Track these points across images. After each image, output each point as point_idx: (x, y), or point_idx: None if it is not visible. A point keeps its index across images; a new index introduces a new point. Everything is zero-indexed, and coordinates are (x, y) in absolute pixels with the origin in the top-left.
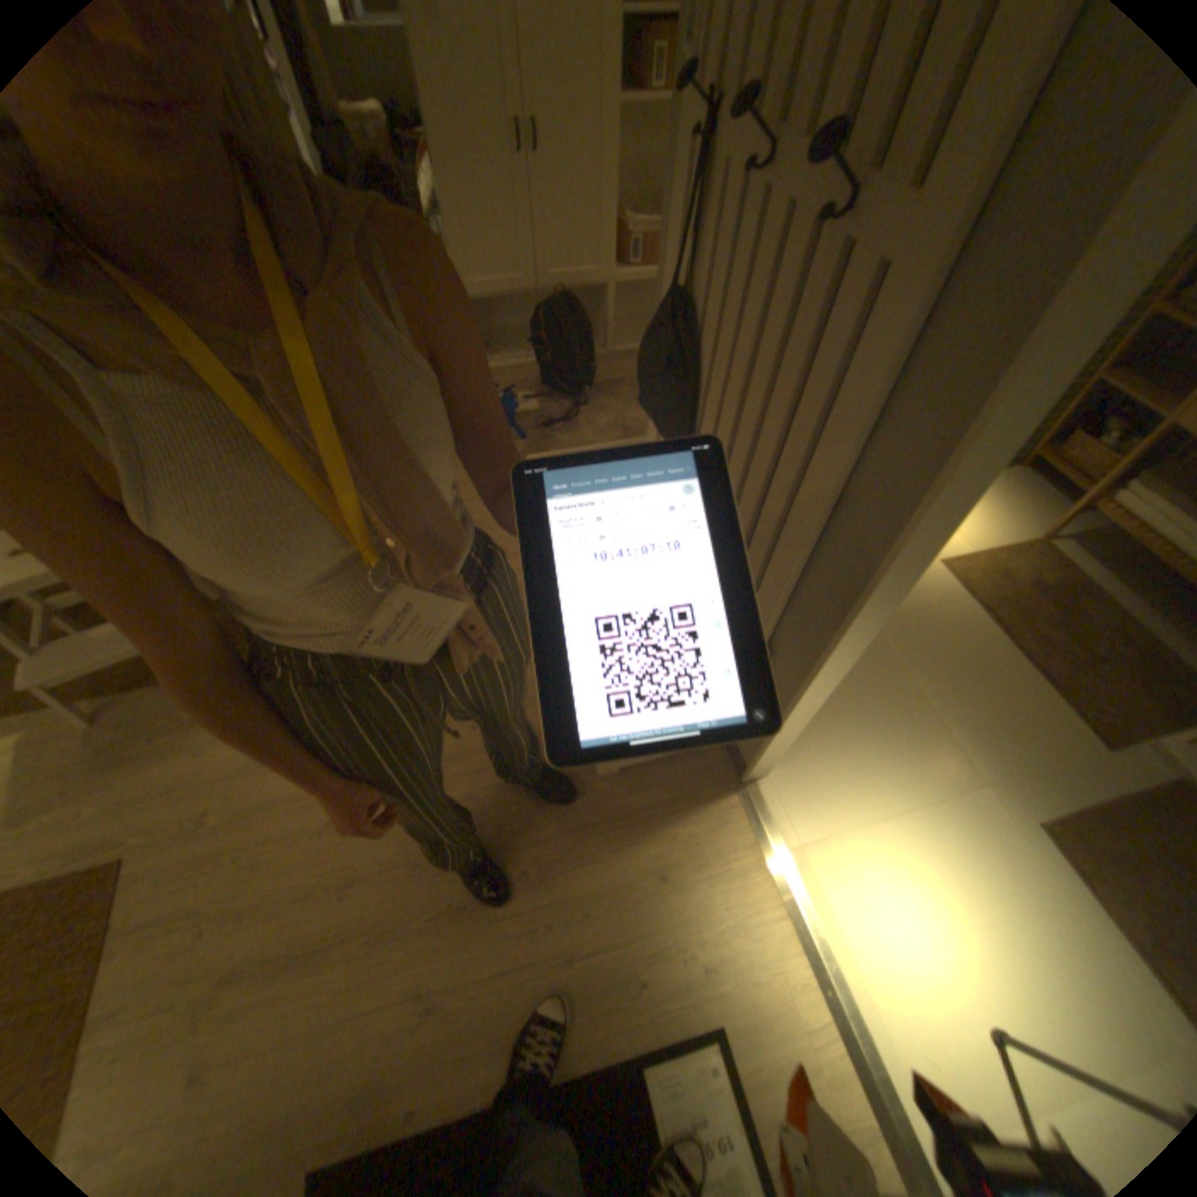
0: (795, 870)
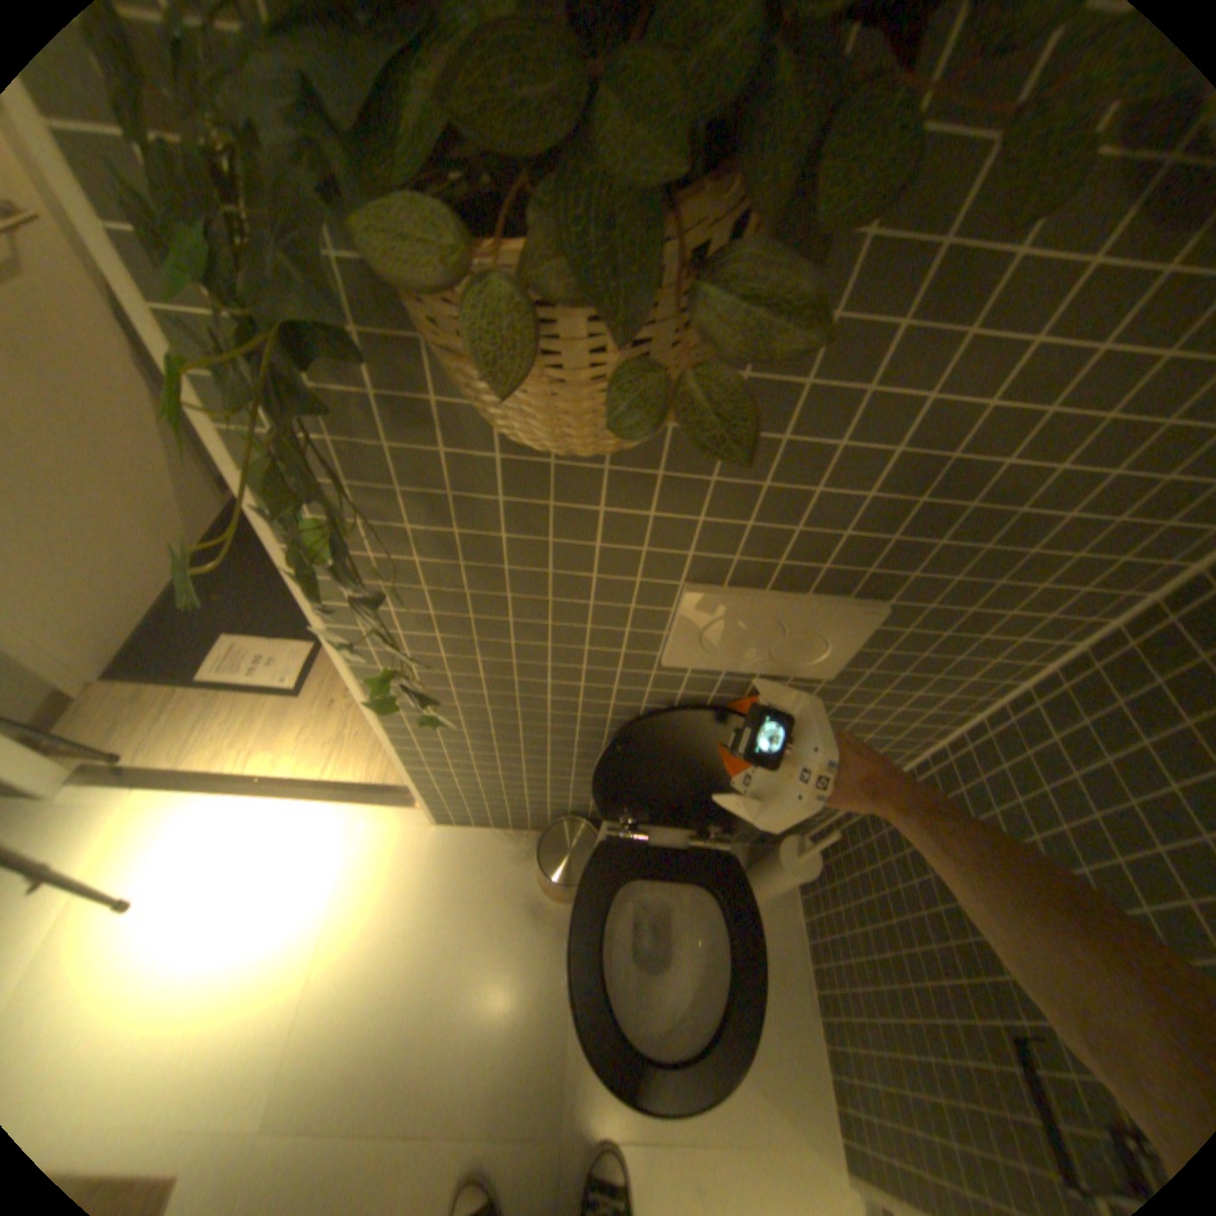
0: (343, 805)
